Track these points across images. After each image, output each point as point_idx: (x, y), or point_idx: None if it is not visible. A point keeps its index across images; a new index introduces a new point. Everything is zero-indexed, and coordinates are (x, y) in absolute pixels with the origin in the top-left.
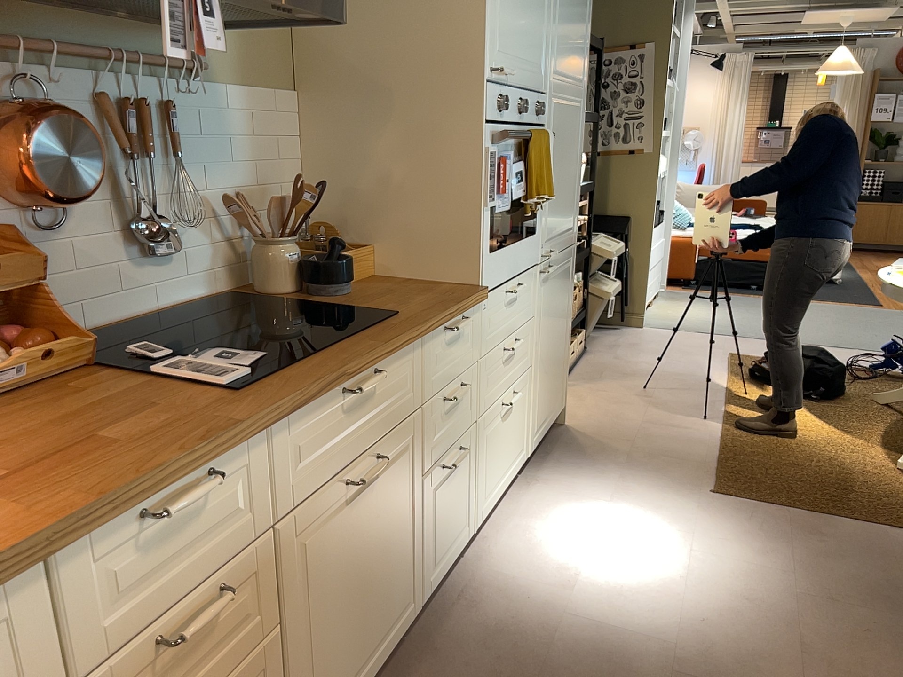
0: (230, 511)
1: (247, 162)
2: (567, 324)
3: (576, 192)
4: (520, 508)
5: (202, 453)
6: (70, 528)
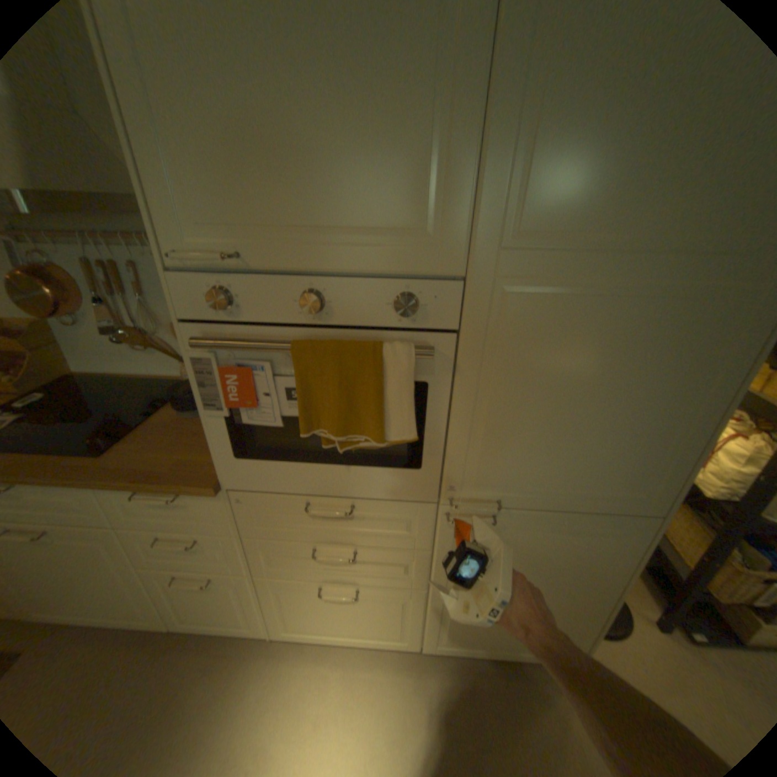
0: None
1: None
2: (600, 600)
3: (680, 448)
4: (359, 674)
5: None
6: None
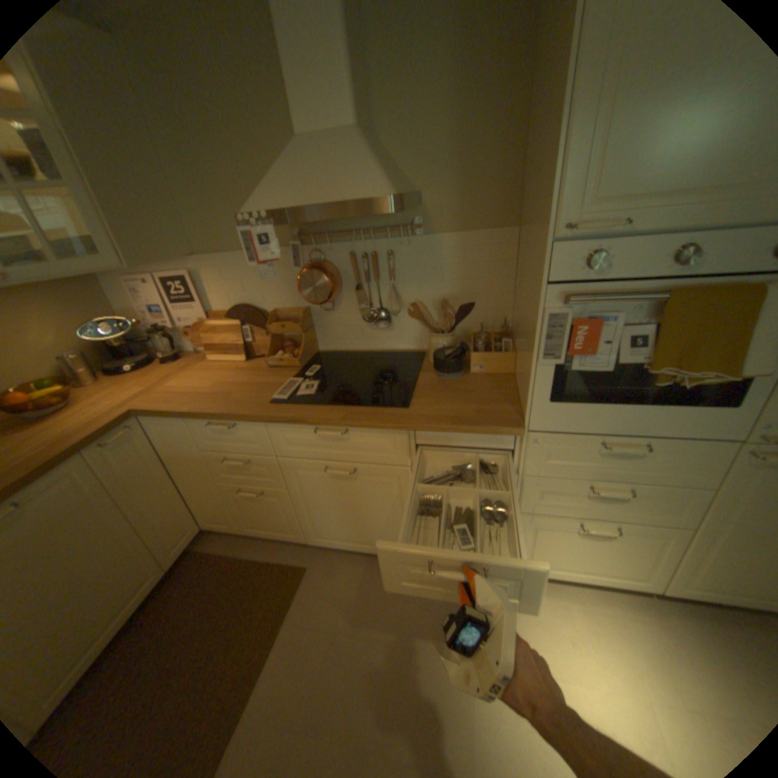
0: (251, 440)
1: (455, 280)
2: None
3: None
4: (597, 609)
5: (224, 417)
6: (182, 414)
